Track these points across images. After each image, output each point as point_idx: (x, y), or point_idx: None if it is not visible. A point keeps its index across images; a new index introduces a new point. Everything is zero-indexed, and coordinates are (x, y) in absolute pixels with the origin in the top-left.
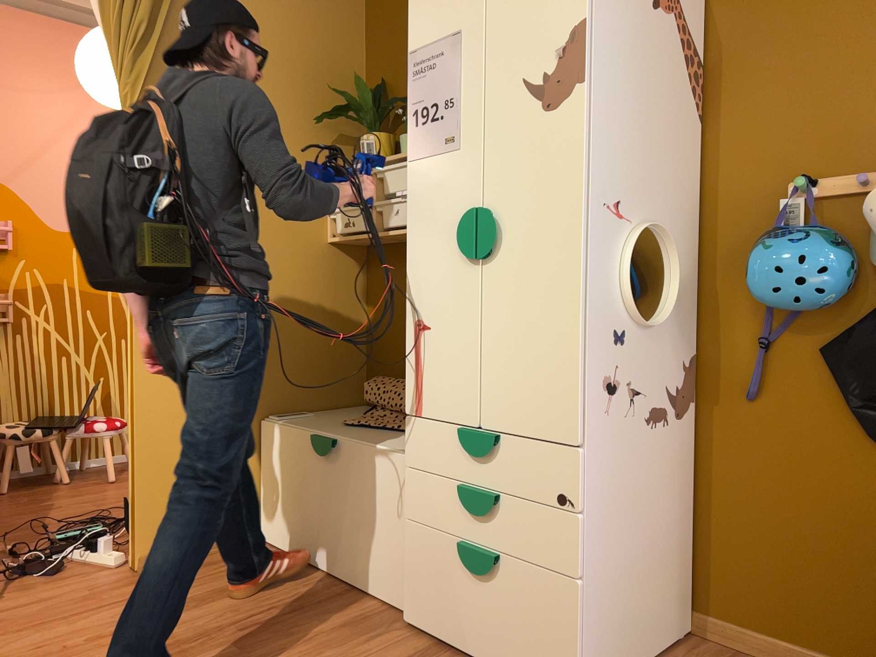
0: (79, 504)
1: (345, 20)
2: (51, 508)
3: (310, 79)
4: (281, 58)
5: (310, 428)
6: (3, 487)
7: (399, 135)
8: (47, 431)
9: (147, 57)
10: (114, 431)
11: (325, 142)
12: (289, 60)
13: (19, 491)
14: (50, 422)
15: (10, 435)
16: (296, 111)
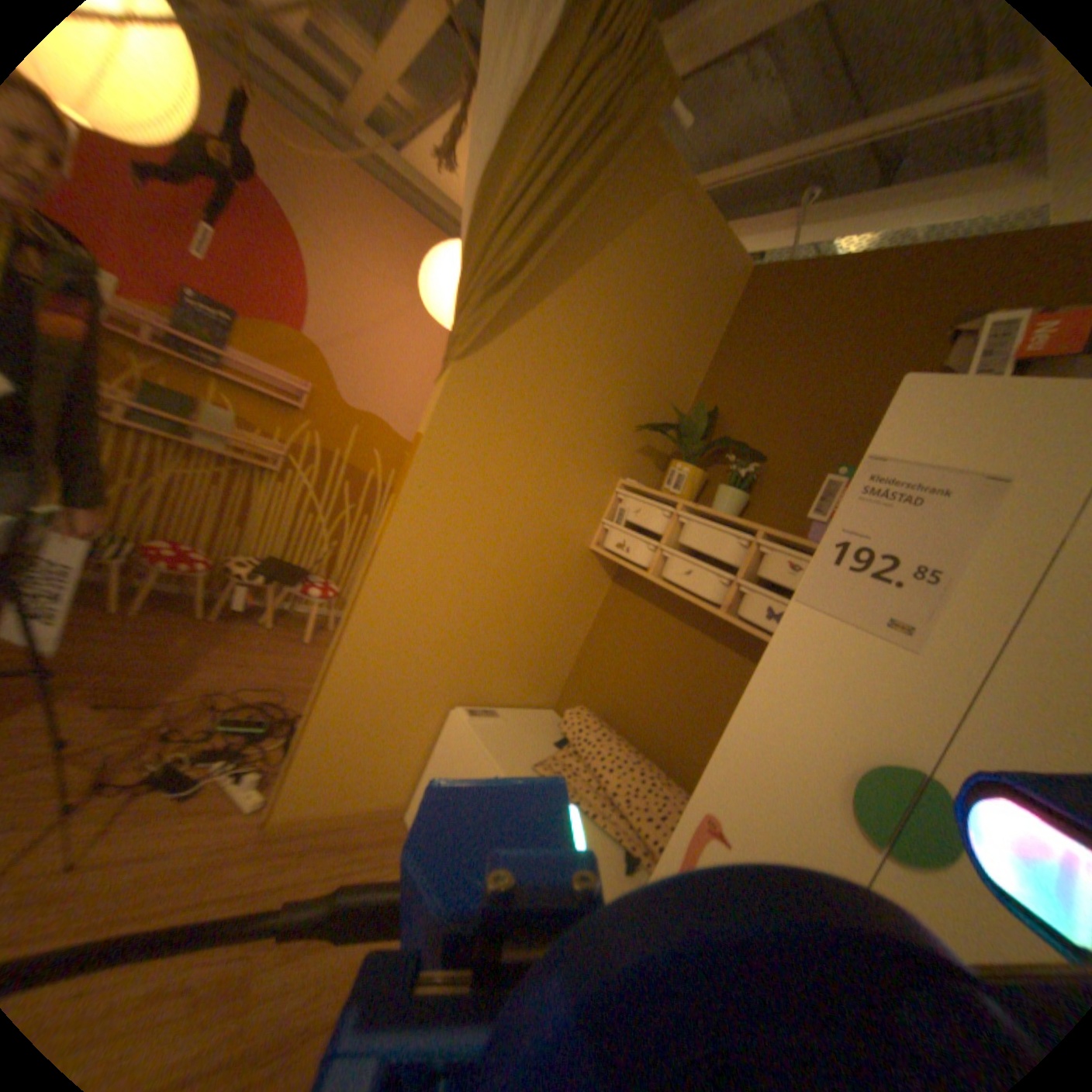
0: (267, 673)
1: (706, 329)
2: (241, 669)
3: (647, 380)
4: (631, 348)
5: (502, 766)
6: (215, 620)
7: (723, 485)
8: (271, 583)
9: (498, 301)
10: (327, 602)
11: (631, 449)
12: (636, 353)
13: (227, 627)
14: (277, 573)
15: (237, 576)
16: (620, 410)
